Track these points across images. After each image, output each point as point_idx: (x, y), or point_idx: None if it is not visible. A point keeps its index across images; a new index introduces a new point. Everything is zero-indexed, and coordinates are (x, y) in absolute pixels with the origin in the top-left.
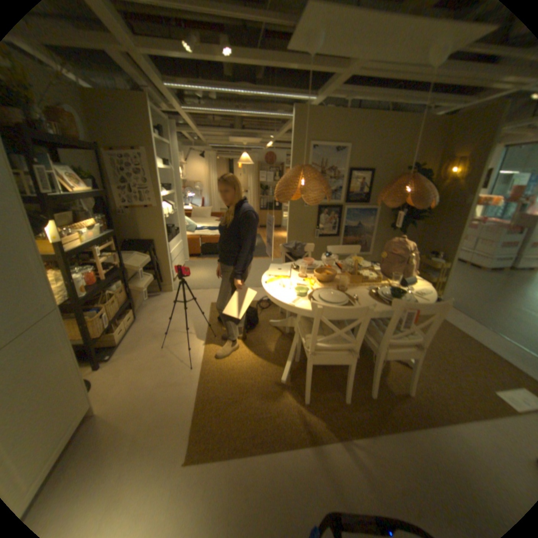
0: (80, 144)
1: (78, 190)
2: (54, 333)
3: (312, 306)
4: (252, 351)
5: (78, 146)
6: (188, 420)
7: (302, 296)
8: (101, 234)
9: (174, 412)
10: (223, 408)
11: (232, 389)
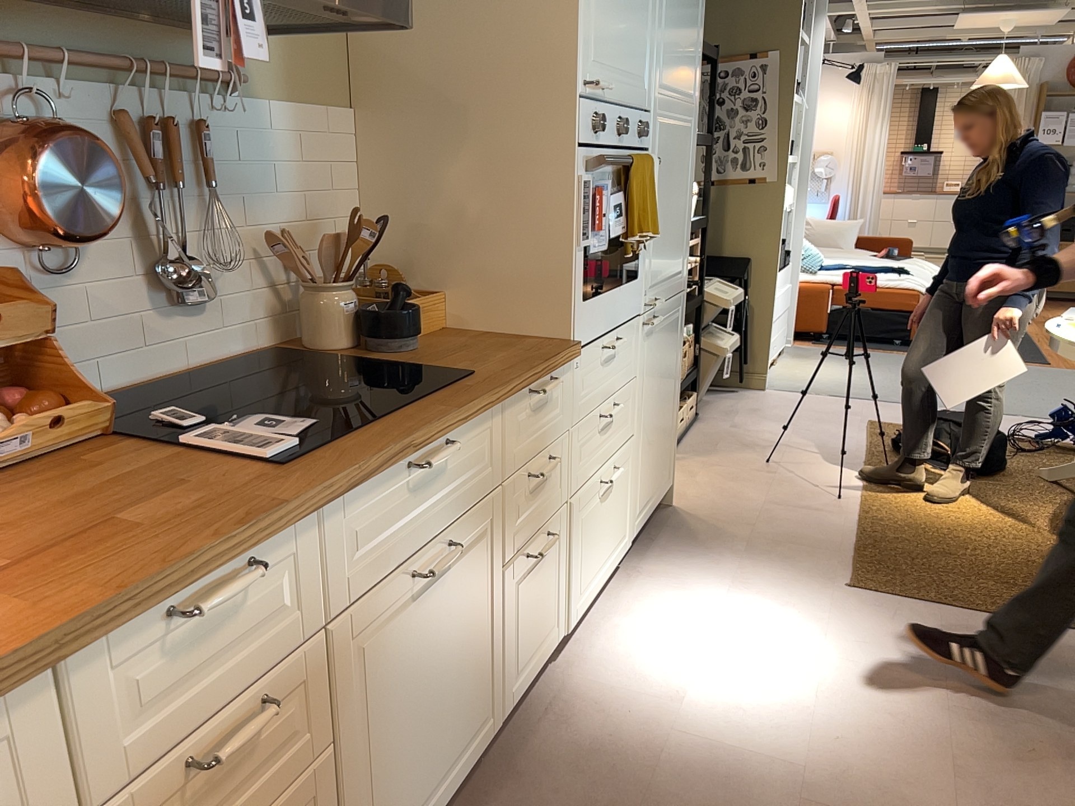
0: None
1: None
2: (680, 323)
3: None
4: (985, 504)
5: None
6: (846, 548)
7: None
8: None
9: (815, 534)
10: (919, 553)
11: (936, 538)
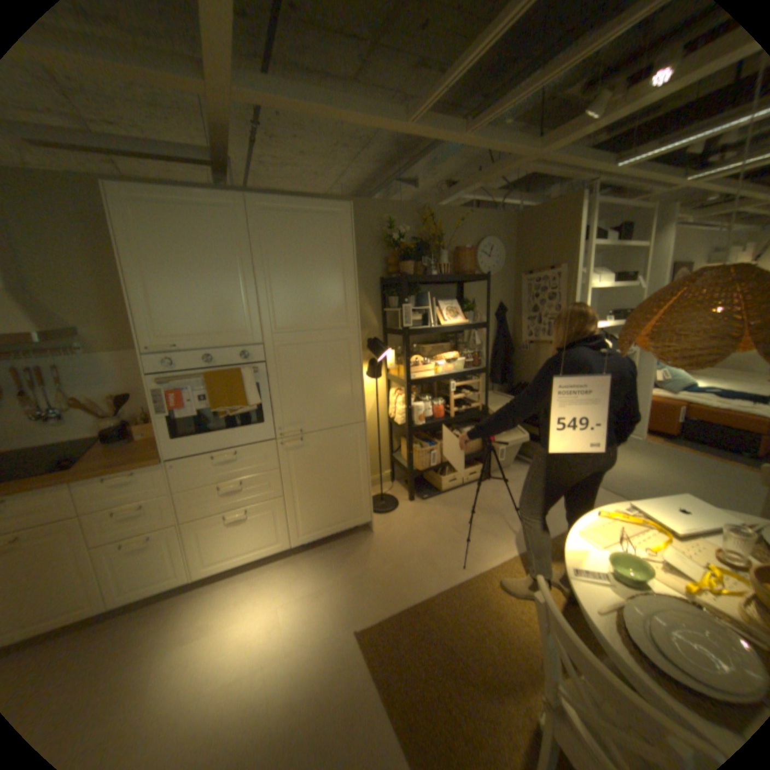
0: (475, 276)
1: (449, 323)
2: (356, 440)
3: (608, 615)
4: None
5: (476, 278)
6: (401, 609)
7: (622, 582)
8: (468, 369)
9: (403, 589)
10: (434, 641)
11: (469, 637)
